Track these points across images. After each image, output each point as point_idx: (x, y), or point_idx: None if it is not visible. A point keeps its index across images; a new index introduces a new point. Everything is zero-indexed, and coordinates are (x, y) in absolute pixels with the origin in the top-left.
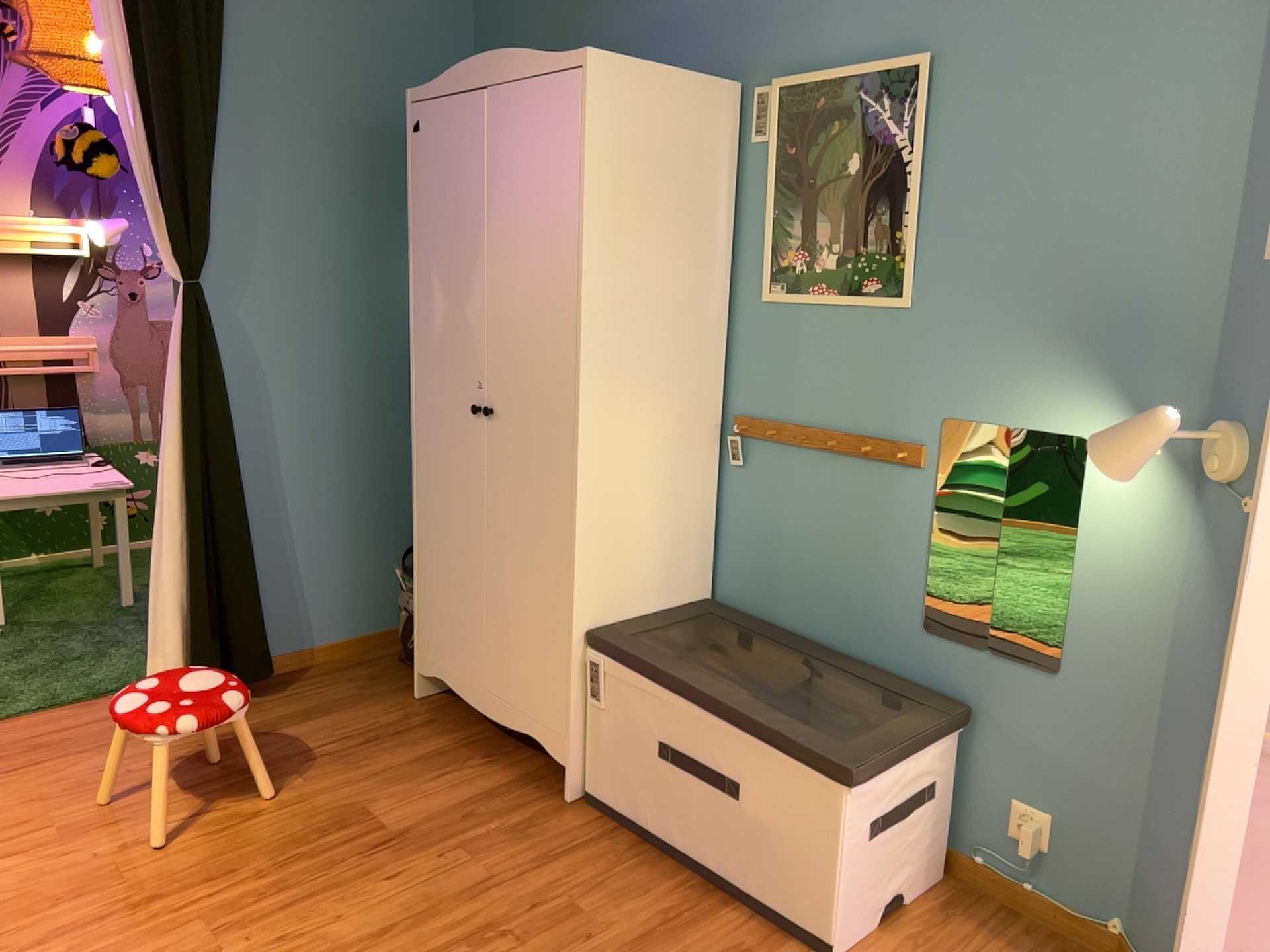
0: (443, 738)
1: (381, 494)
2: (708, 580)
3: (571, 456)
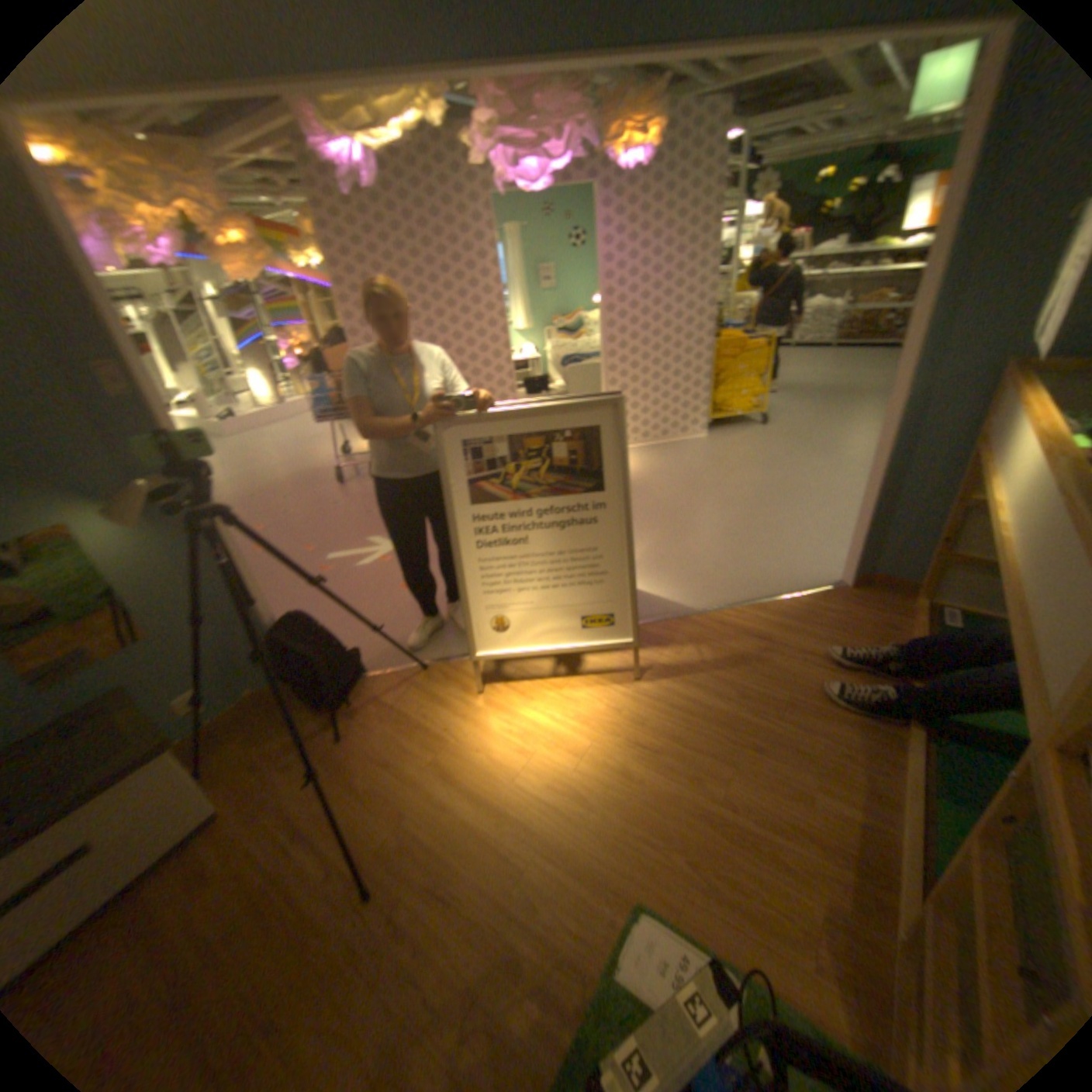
0: None
1: None
2: None
3: None
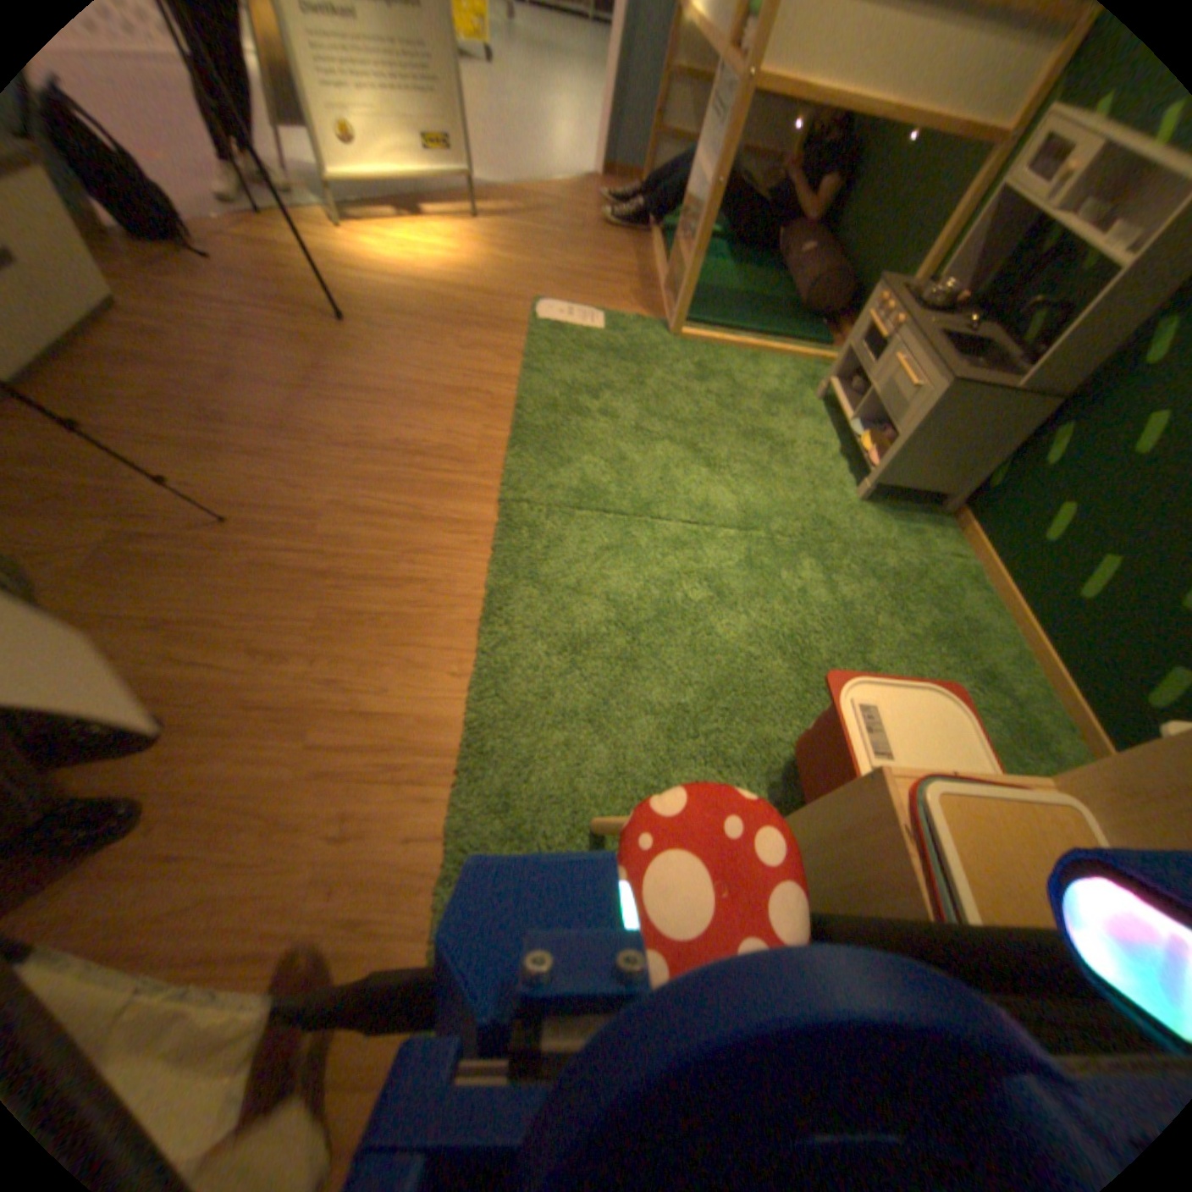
0: None
1: None
2: None
3: None
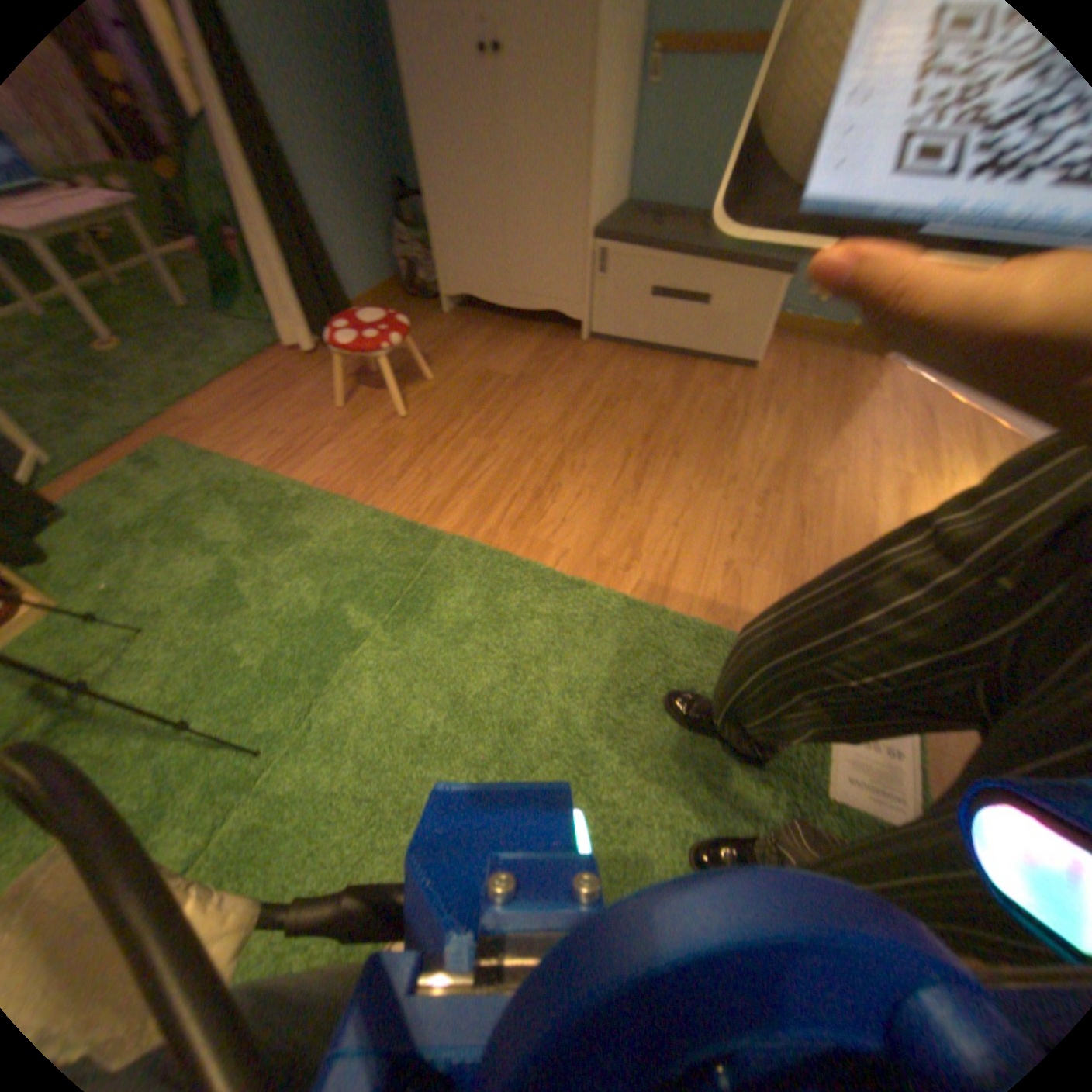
0: (486, 328)
1: (358, 167)
2: (628, 185)
3: (593, 77)
